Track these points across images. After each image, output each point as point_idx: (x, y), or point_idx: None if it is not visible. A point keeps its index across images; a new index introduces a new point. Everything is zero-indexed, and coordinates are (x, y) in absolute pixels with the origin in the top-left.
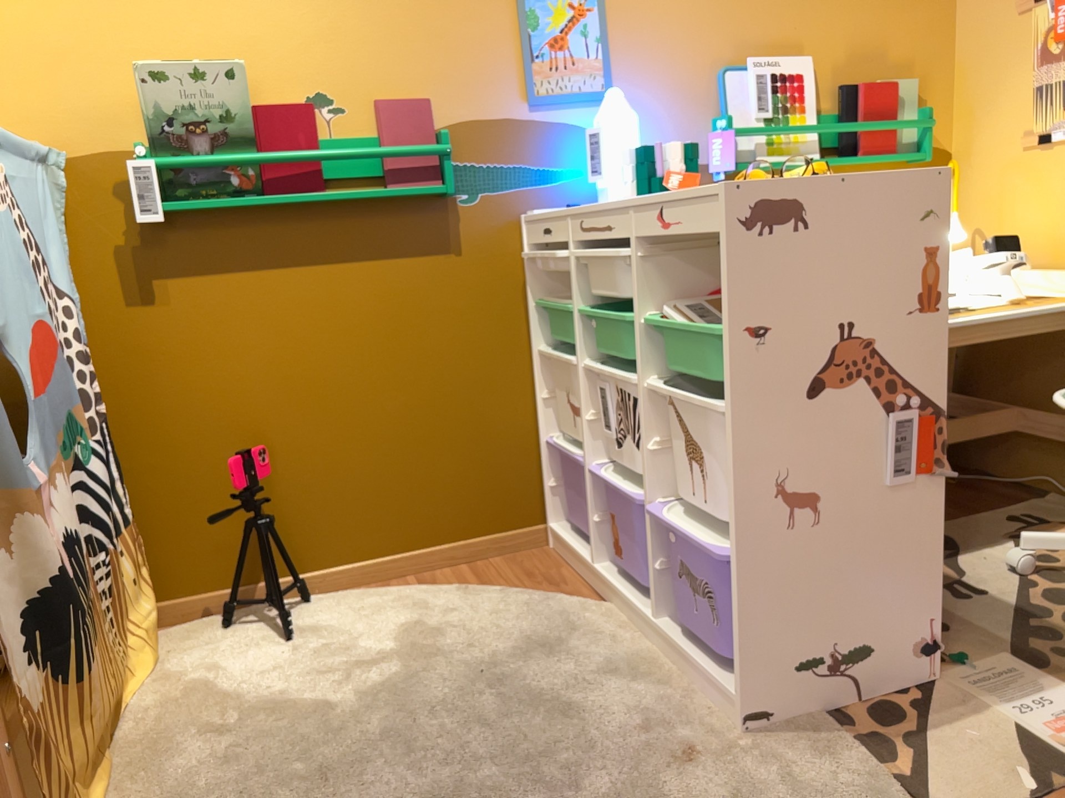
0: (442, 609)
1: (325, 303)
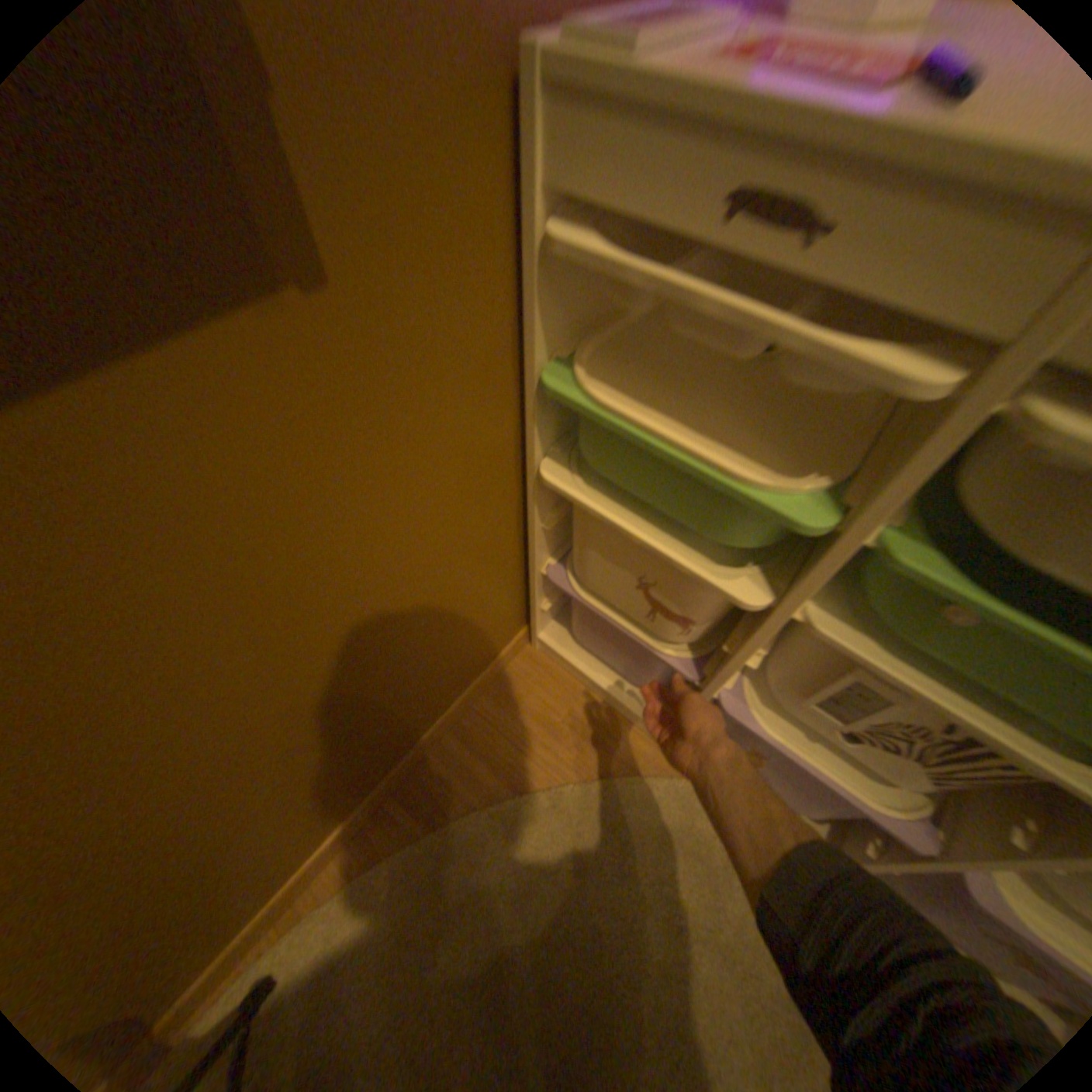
0: (509, 899)
1: None
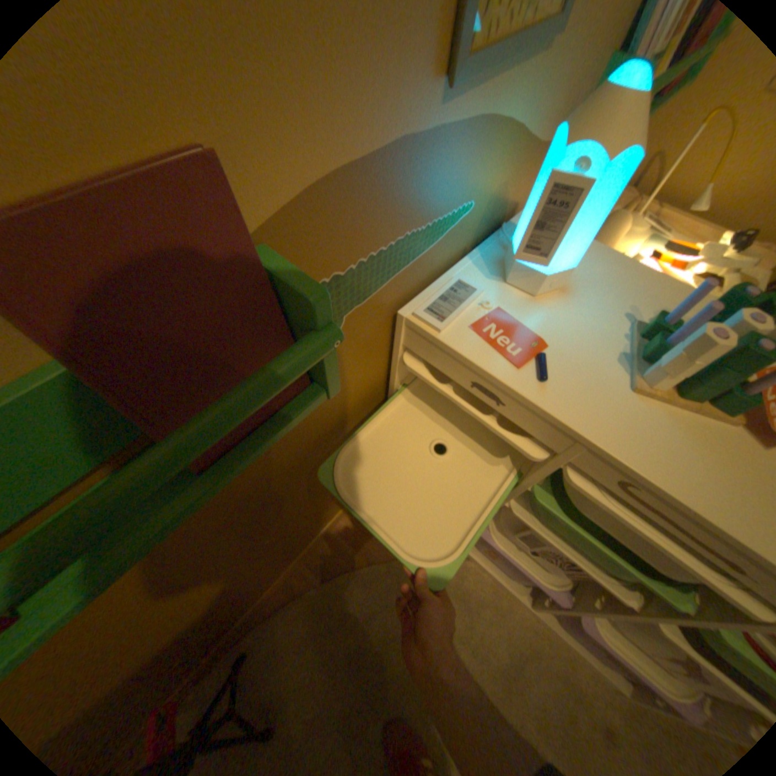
0: (364, 619)
1: (140, 593)
